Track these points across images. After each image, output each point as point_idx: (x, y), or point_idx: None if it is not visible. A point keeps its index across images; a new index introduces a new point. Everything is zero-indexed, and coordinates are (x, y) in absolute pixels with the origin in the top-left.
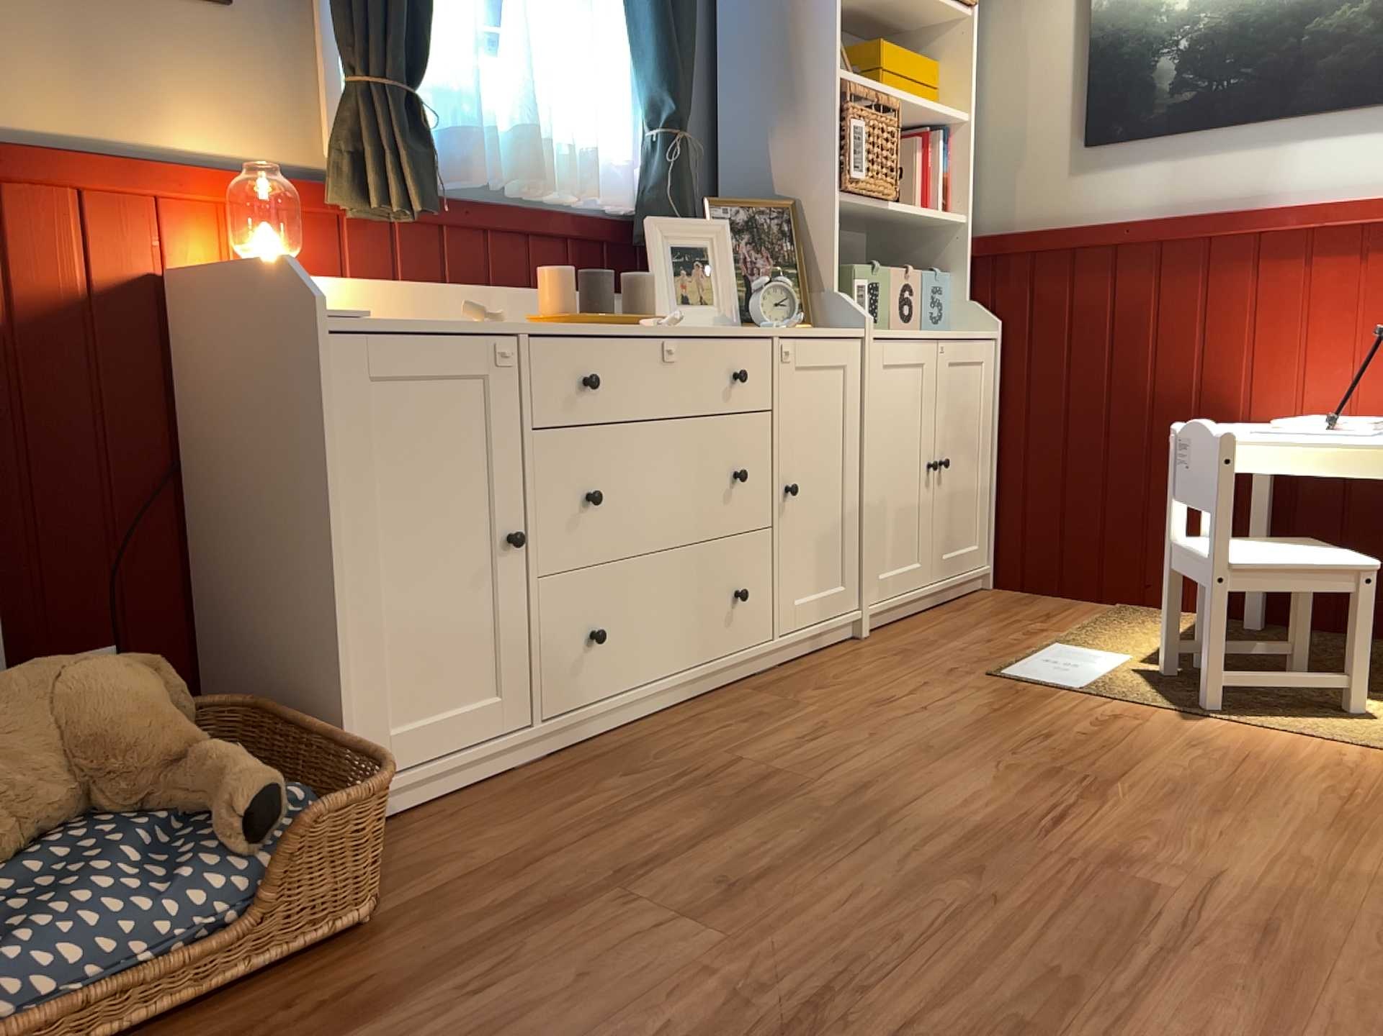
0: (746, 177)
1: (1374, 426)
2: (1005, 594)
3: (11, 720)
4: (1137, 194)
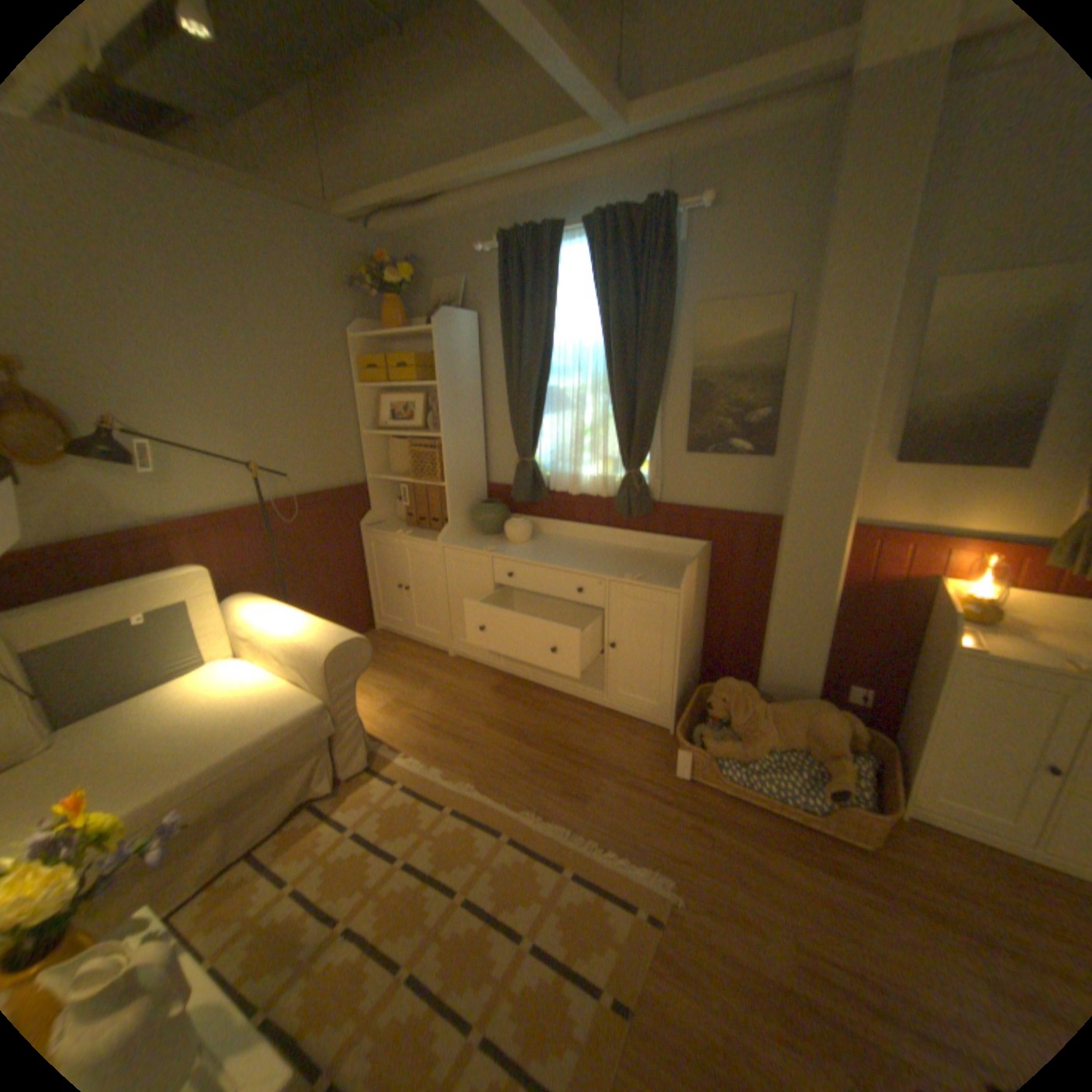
0: None
1: None
2: None
3: (800, 718)
4: None
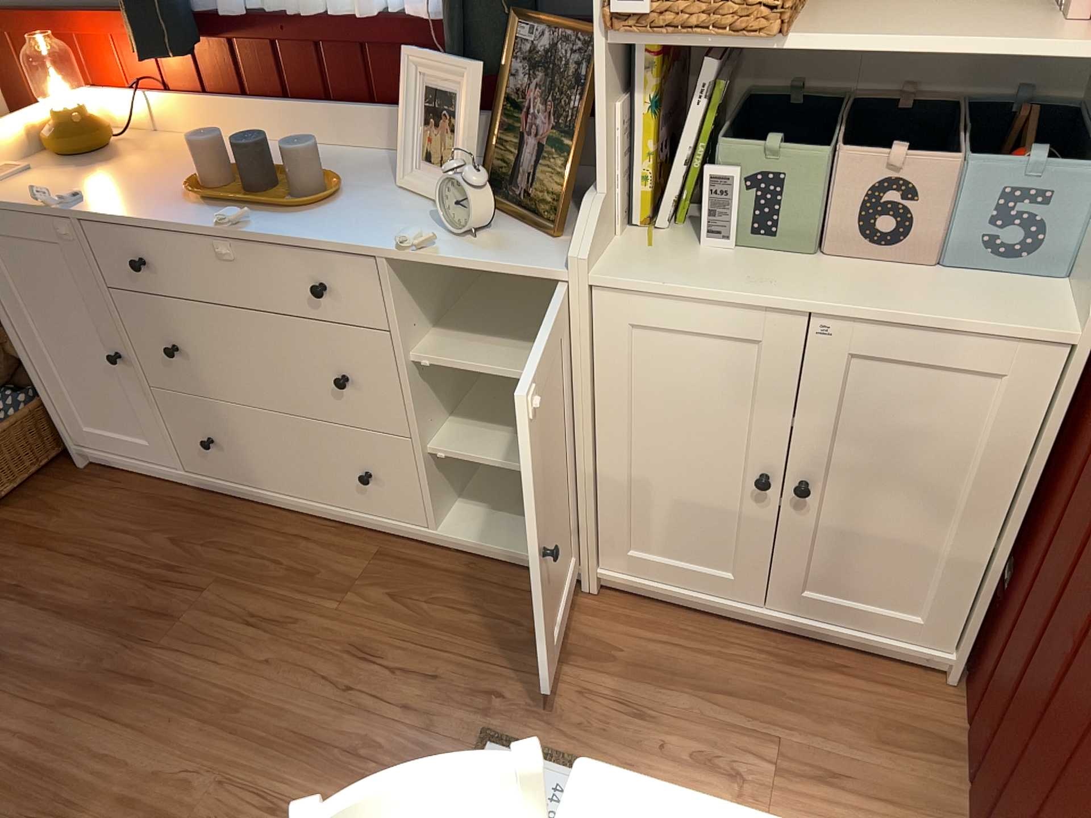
0: None
1: None
2: (929, 703)
3: None
4: None
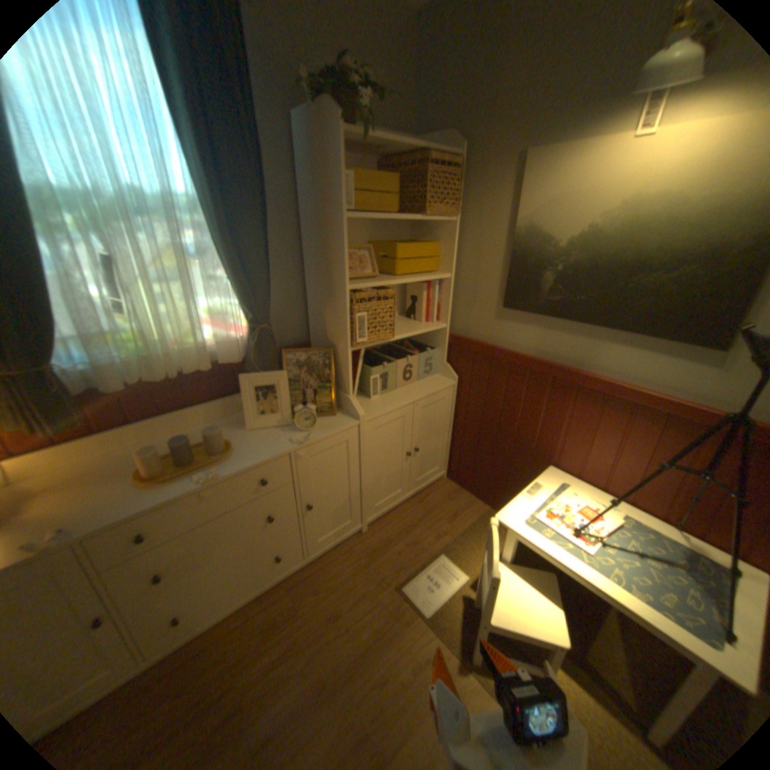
0: (318, 324)
1: (602, 539)
2: (449, 487)
3: None
4: (525, 340)
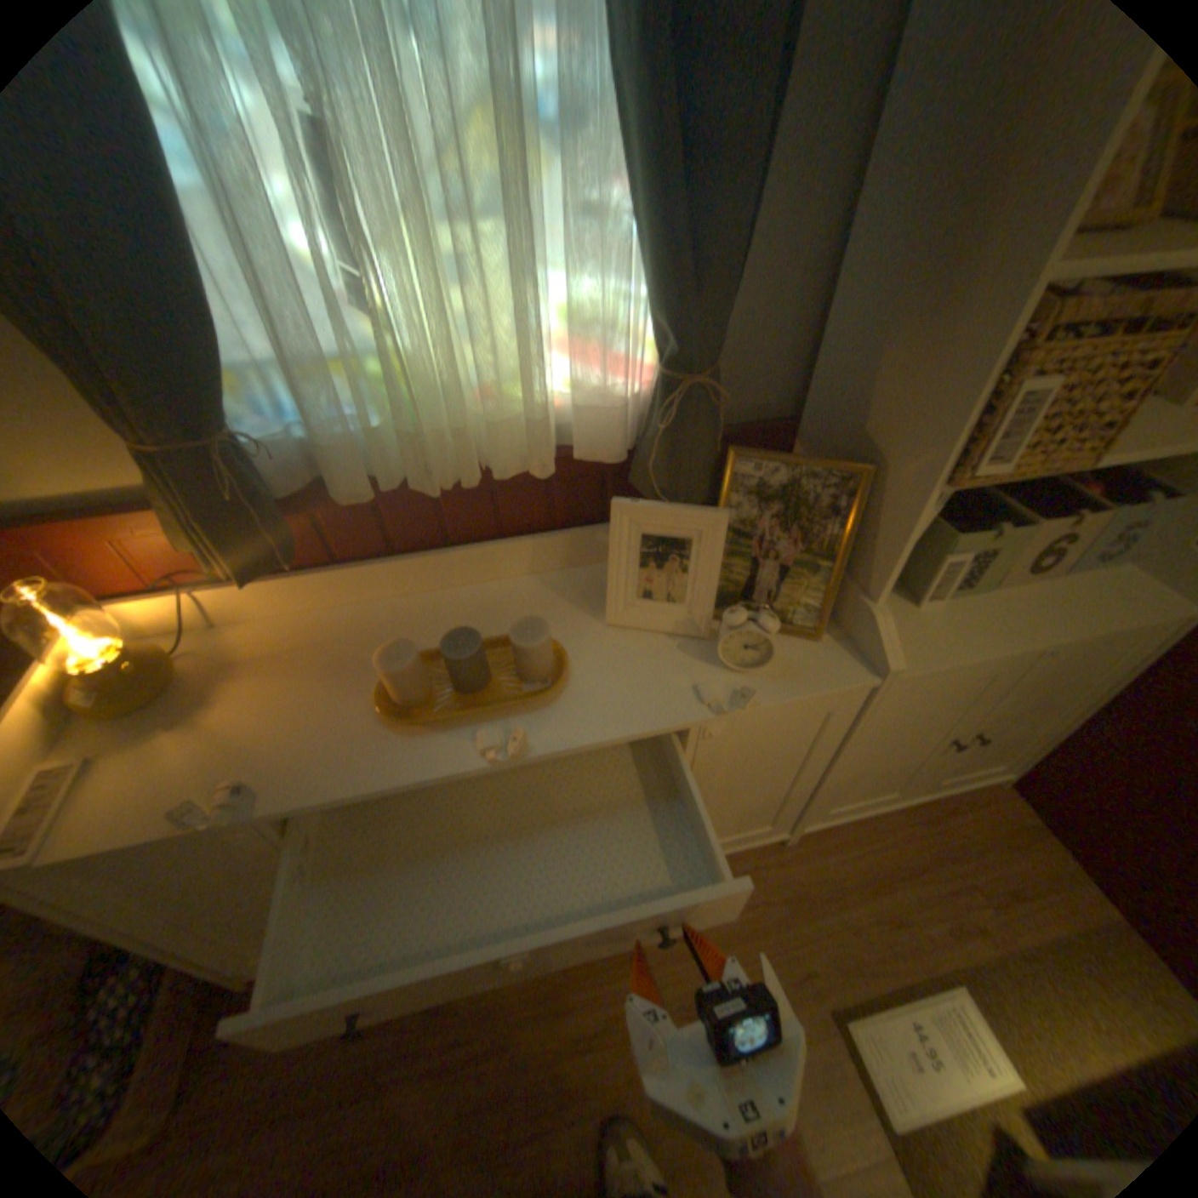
0: (845, 378)
1: None
2: (1013, 812)
3: None
4: None
